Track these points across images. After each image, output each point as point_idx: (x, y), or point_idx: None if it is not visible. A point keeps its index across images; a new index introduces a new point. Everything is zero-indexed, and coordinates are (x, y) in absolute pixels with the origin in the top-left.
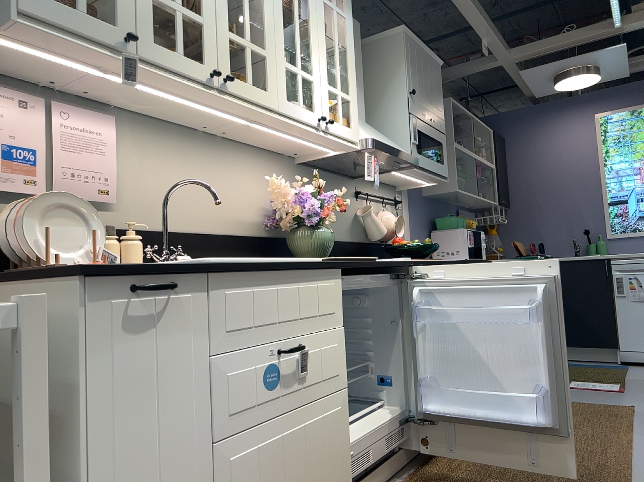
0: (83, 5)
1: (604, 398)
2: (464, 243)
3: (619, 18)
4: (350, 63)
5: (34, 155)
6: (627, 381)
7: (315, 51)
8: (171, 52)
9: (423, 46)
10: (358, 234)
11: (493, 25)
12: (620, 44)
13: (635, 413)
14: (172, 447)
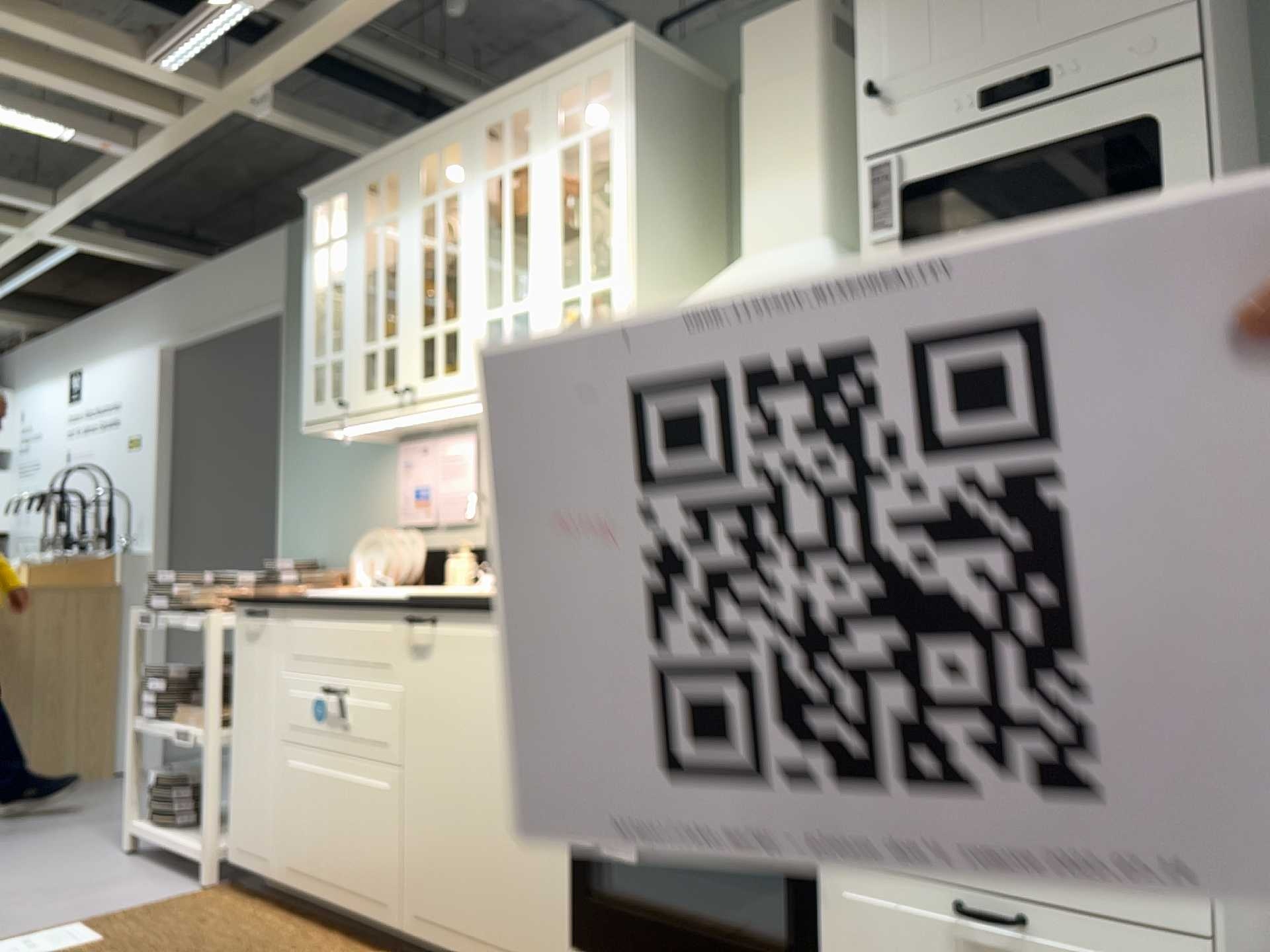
0: (328, 396)
1: None
2: None
3: None
4: (614, 210)
5: (428, 491)
6: None
7: (535, 255)
8: (373, 393)
9: None
10: None
11: None
12: None
13: None
14: (261, 728)
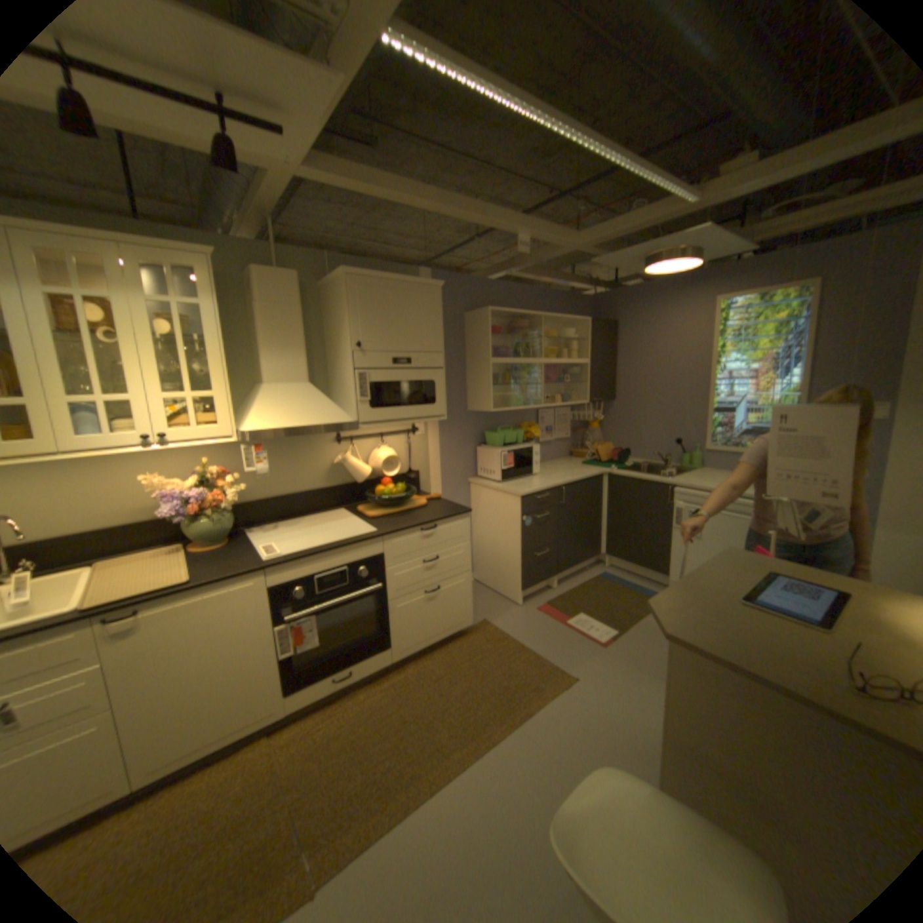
0: None
1: (571, 655)
2: (499, 464)
3: (688, 192)
4: (211, 354)
5: None
6: (633, 629)
7: (131, 366)
8: None
9: (393, 277)
10: (339, 477)
11: (524, 216)
12: (708, 222)
13: (560, 696)
14: None
